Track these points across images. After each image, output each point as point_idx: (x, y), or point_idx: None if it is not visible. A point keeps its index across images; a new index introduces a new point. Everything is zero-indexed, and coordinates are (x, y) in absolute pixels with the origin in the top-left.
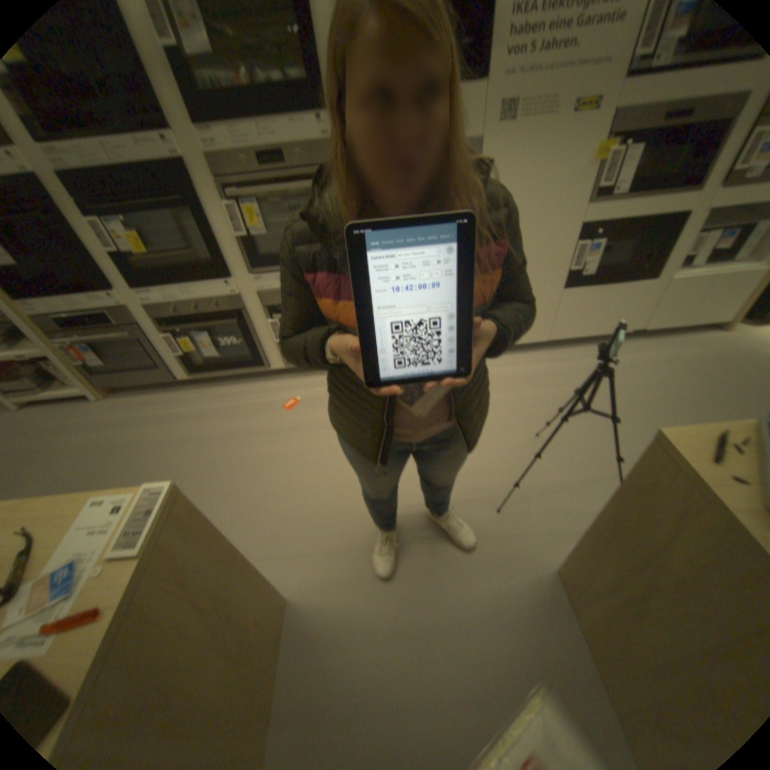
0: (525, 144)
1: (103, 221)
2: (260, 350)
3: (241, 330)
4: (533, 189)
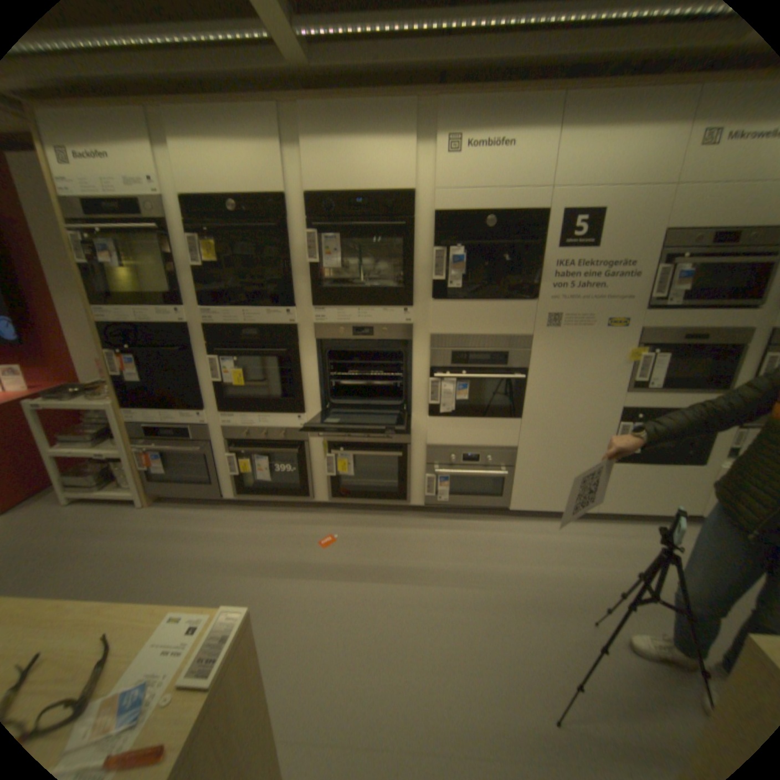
0: (568, 342)
1: (220, 358)
2: (309, 479)
3: (299, 458)
4: (576, 375)
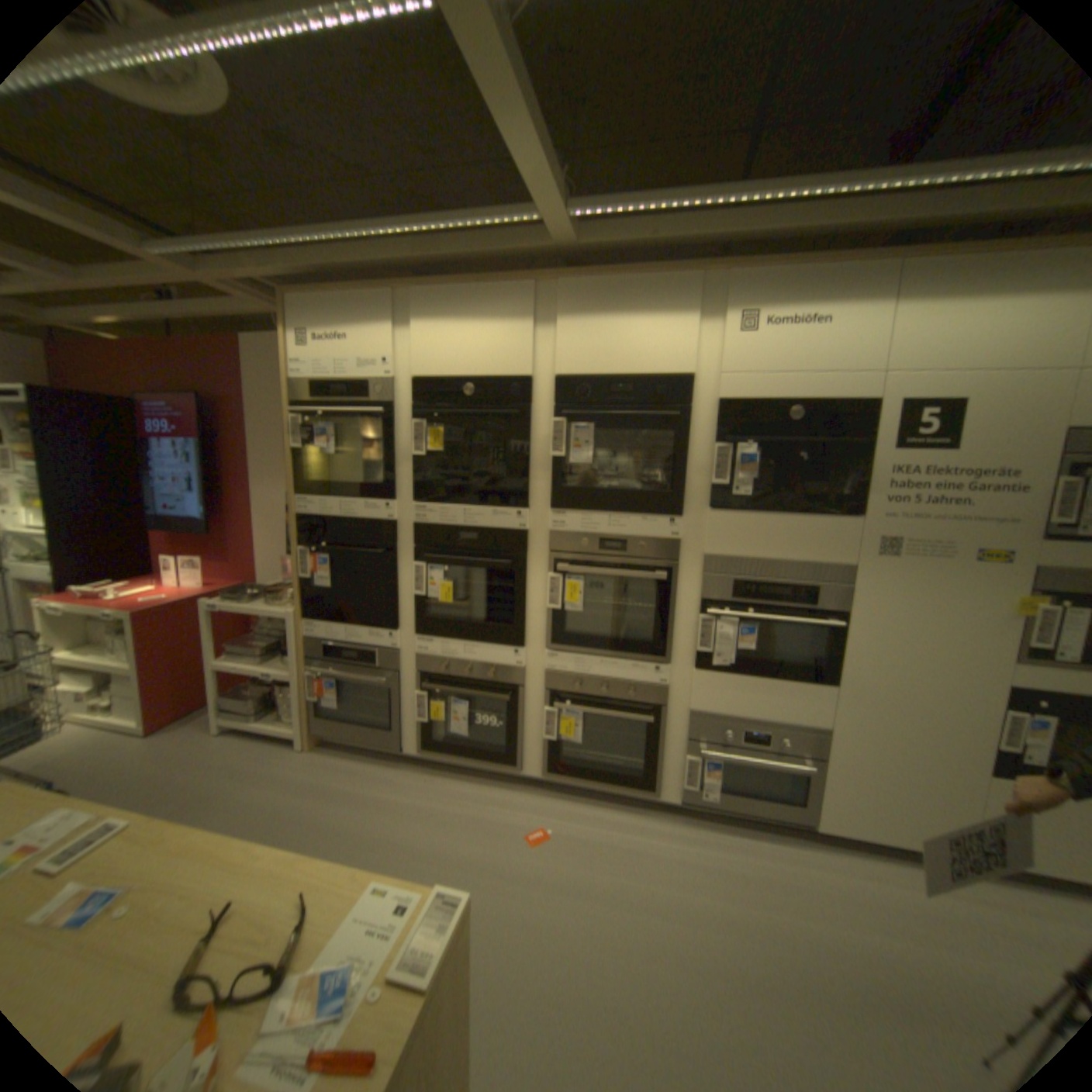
0: (914, 580)
1: (429, 566)
2: (520, 742)
3: (508, 709)
4: (929, 629)
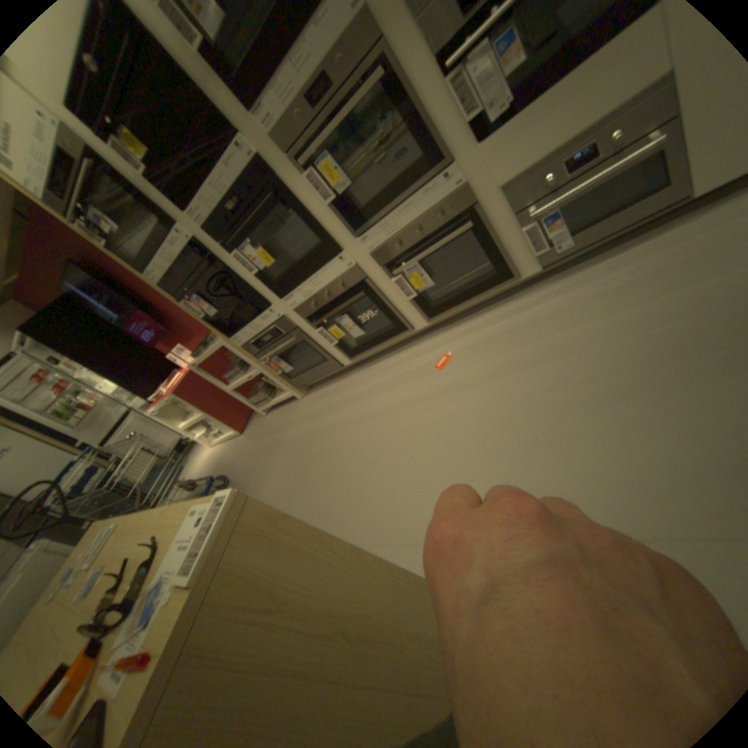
0: None
1: (240, 247)
2: (397, 311)
3: (373, 296)
4: None
